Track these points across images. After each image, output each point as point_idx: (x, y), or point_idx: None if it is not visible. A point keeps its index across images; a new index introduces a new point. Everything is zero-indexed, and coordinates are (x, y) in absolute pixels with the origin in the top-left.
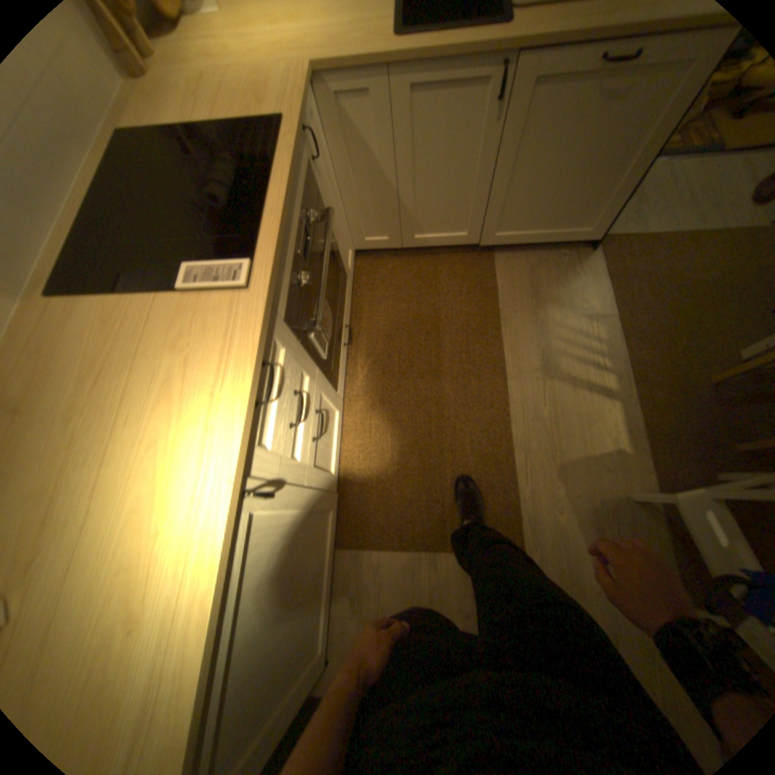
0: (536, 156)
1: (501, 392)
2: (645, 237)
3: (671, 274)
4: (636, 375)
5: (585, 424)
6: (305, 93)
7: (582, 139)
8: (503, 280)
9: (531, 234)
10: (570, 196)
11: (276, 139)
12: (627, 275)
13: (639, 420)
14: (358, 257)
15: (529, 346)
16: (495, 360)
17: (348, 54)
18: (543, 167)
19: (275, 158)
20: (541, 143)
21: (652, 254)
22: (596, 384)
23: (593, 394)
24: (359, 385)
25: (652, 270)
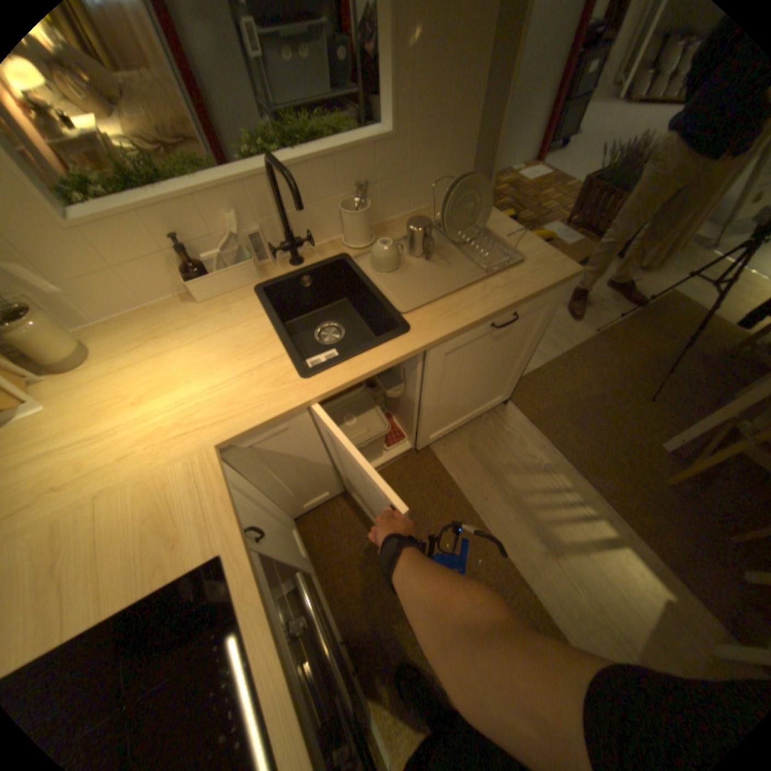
0: (452, 386)
1: (534, 608)
2: (532, 377)
3: (572, 402)
4: (620, 513)
5: (623, 594)
6: (228, 497)
7: (484, 363)
8: (455, 473)
9: (457, 423)
10: (482, 391)
11: (231, 615)
12: (544, 418)
13: (655, 559)
14: (296, 519)
15: (523, 534)
16: (505, 571)
17: (261, 422)
18: (459, 389)
19: (247, 656)
20: (454, 379)
21: (547, 390)
22: (599, 542)
23: (605, 554)
24: (387, 706)
25: (557, 404)
